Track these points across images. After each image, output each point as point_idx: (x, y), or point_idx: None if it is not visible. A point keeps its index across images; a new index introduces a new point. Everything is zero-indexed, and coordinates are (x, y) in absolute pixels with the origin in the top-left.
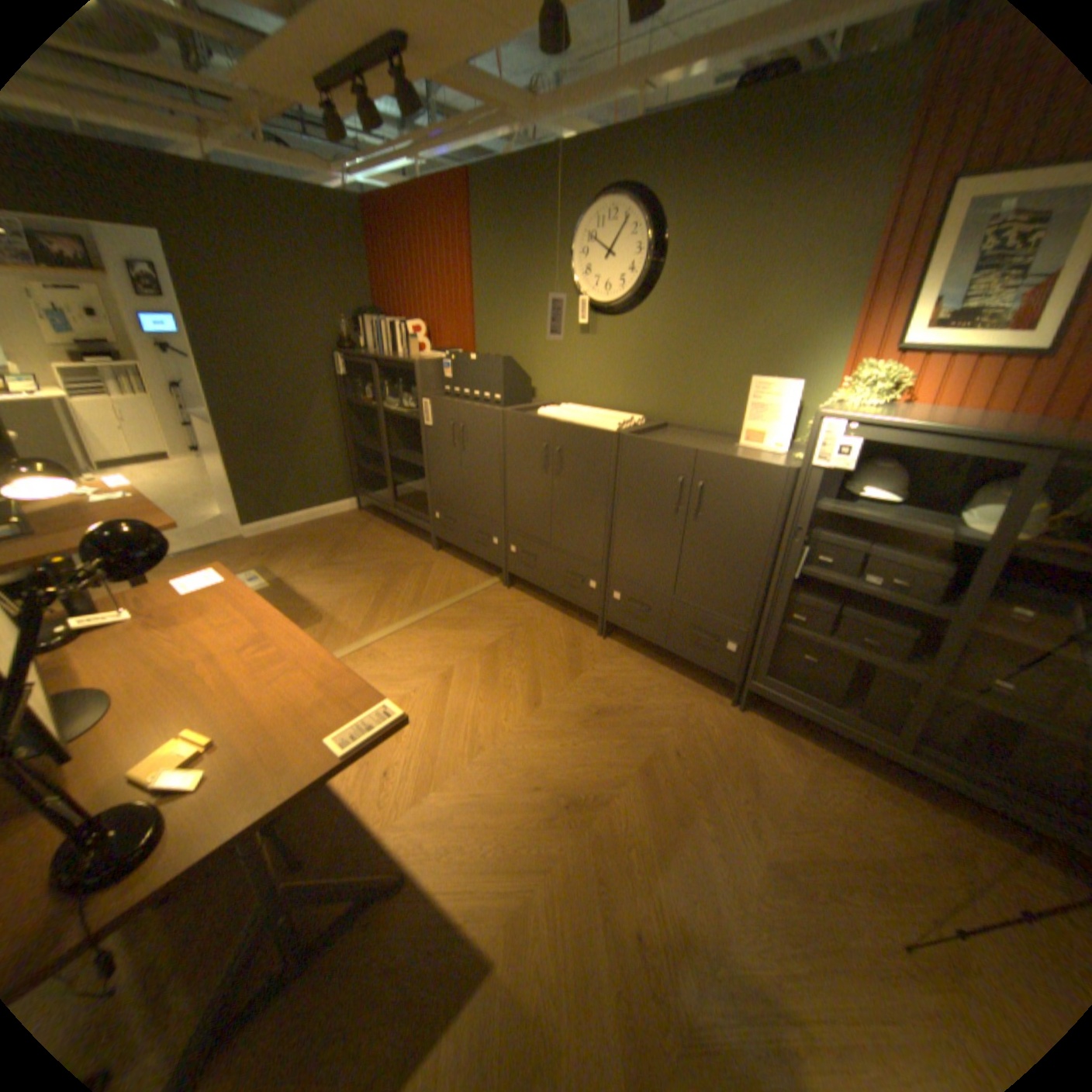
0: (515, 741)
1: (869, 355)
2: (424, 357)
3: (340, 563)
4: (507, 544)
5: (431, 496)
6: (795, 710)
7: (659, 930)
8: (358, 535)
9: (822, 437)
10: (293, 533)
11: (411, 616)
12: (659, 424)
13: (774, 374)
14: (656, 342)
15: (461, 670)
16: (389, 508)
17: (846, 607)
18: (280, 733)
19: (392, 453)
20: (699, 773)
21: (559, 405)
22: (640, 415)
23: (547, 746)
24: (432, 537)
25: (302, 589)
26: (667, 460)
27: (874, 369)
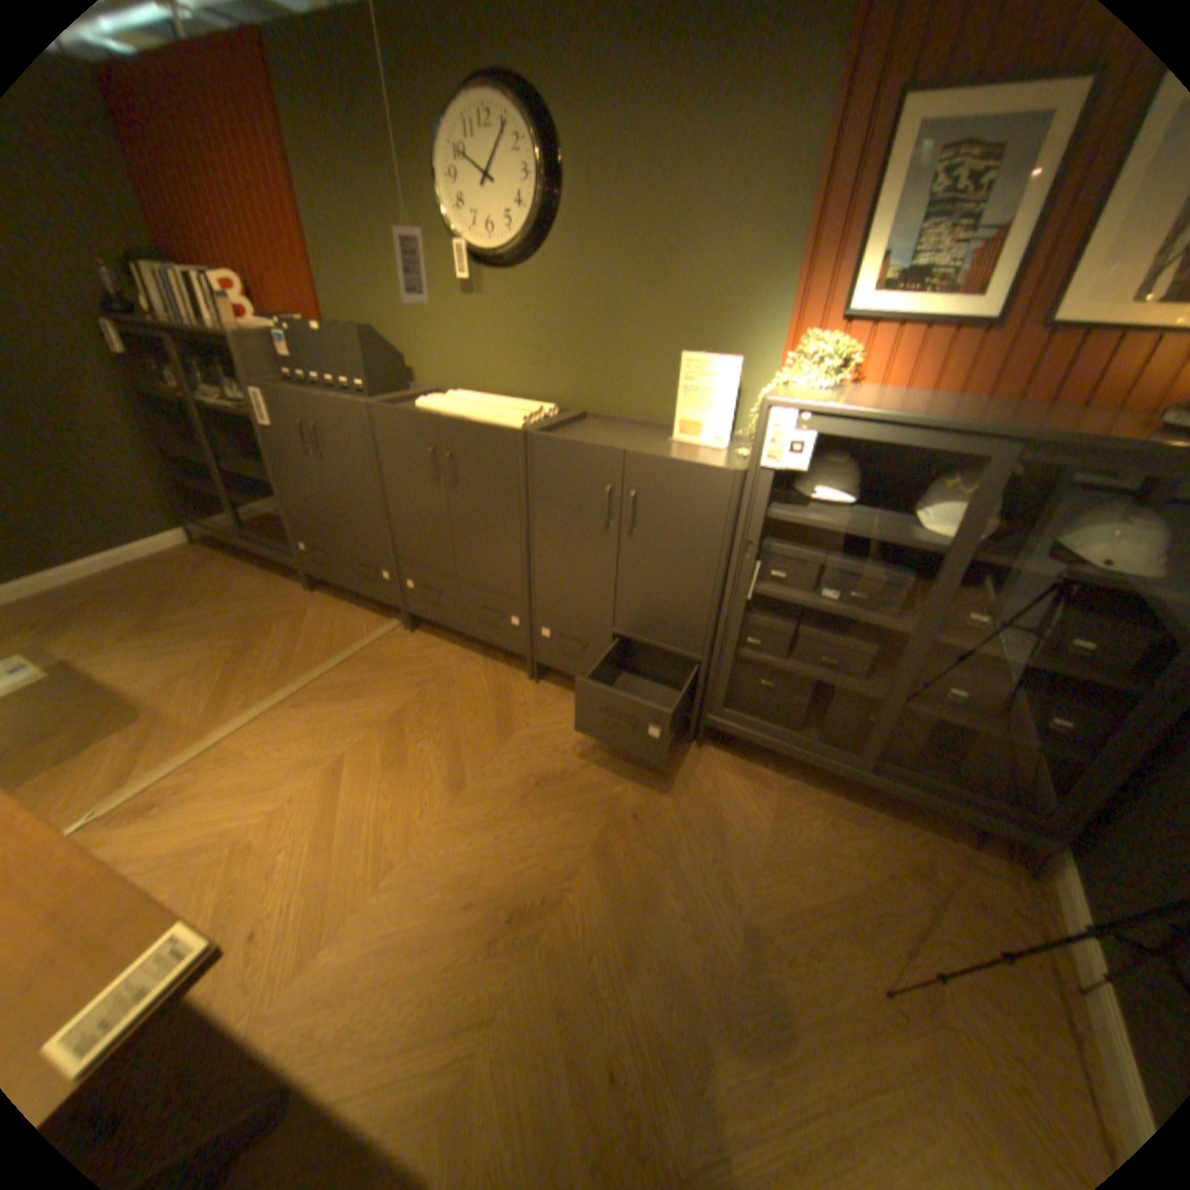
0: (434, 844)
1: (812, 324)
2: (244, 326)
3: (163, 626)
4: (401, 578)
5: (288, 521)
6: (755, 741)
7: (632, 1058)
8: (191, 580)
9: (771, 430)
10: (84, 589)
11: (277, 690)
12: (575, 414)
13: (706, 347)
14: (561, 306)
15: (354, 757)
16: (233, 539)
17: (802, 624)
18: None
19: (222, 464)
20: (660, 835)
21: (446, 392)
22: (551, 403)
23: (477, 842)
24: (300, 574)
25: (102, 674)
26: (589, 464)
27: (818, 341)
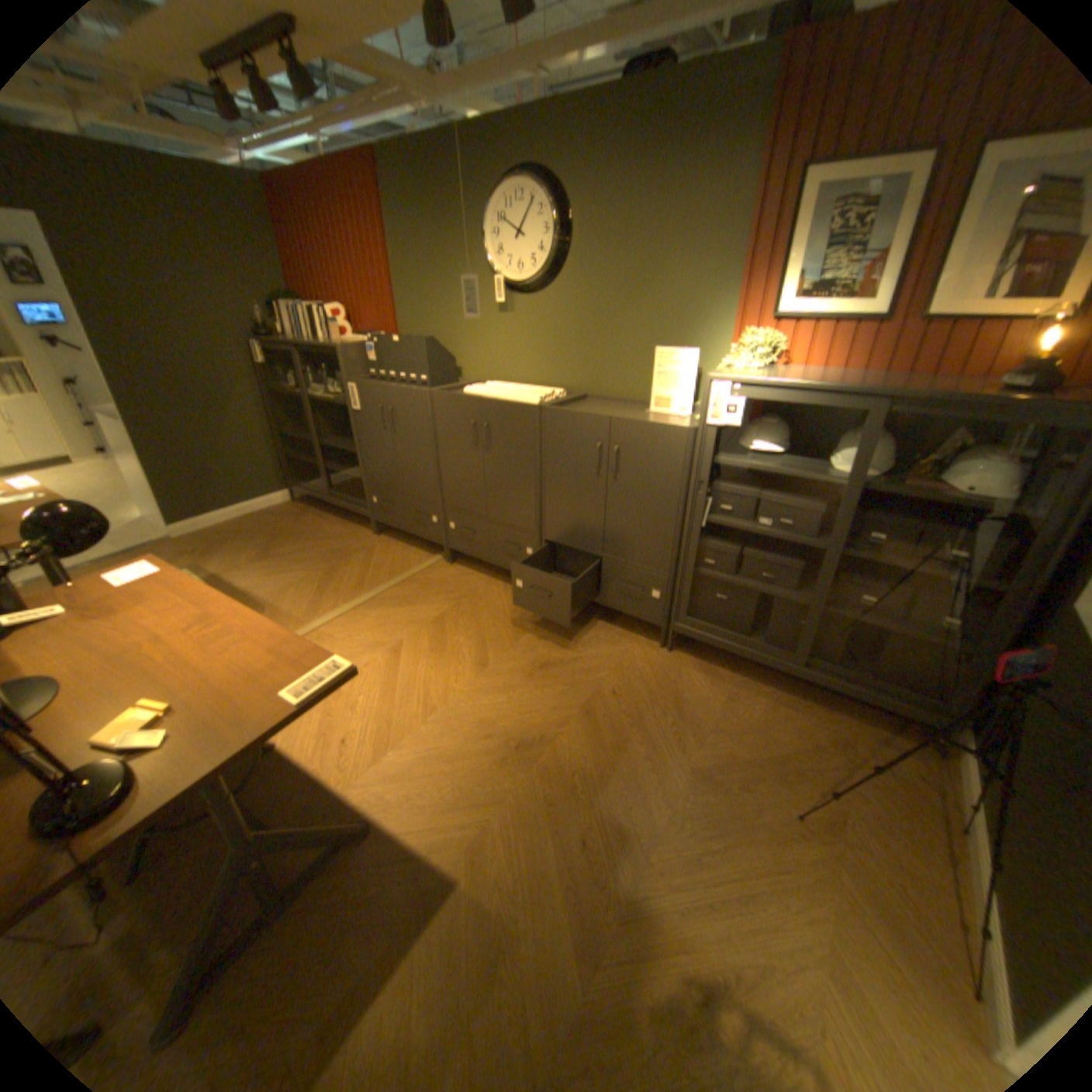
0: (465, 698)
1: (751, 324)
2: (346, 341)
3: (278, 554)
4: (446, 521)
5: (367, 480)
6: (711, 643)
7: (600, 834)
8: (295, 525)
9: (712, 398)
10: (224, 529)
11: (356, 598)
12: (578, 396)
13: (675, 344)
14: (570, 318)
15: (410, 642)
16: (325, 496)
17: (746, 547)
18: (236, 693)
19: (322, 441)
20: (632, 706)
21: (485, 383)
22: (561, 389)
23: (495, 700)
24: (372, 521)
25: (240, 583)
26: (586, 428)
27: (756, 336)
